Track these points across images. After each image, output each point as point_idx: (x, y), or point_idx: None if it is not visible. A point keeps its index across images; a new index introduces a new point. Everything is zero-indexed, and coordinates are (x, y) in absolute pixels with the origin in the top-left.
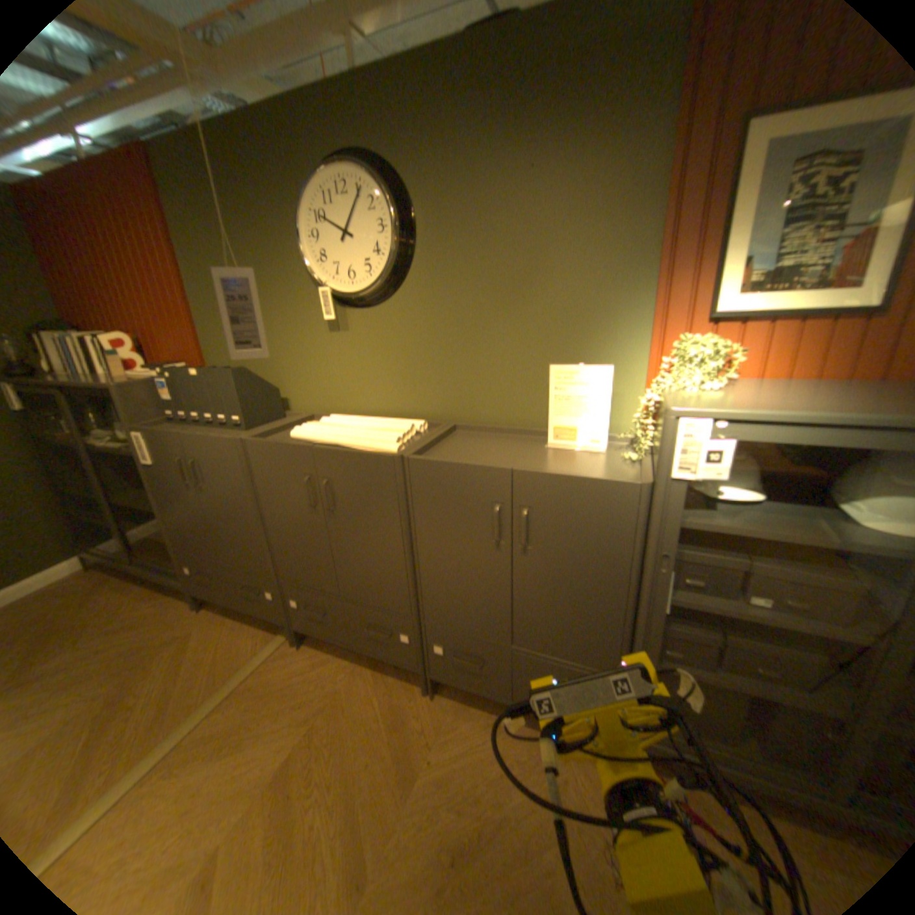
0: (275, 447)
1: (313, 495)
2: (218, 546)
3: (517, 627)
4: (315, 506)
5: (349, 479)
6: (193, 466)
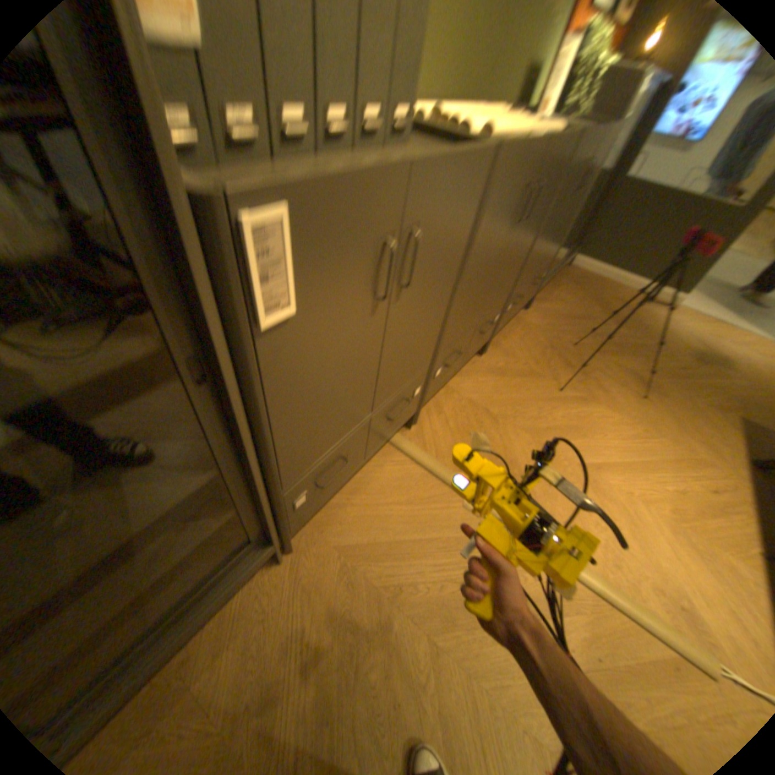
0: (529, 145)
1: (521, 208)
2: (383, 384)
3: (547, 253)
4: (515, 223)
5: (552, 170)
6: (413, 243)
